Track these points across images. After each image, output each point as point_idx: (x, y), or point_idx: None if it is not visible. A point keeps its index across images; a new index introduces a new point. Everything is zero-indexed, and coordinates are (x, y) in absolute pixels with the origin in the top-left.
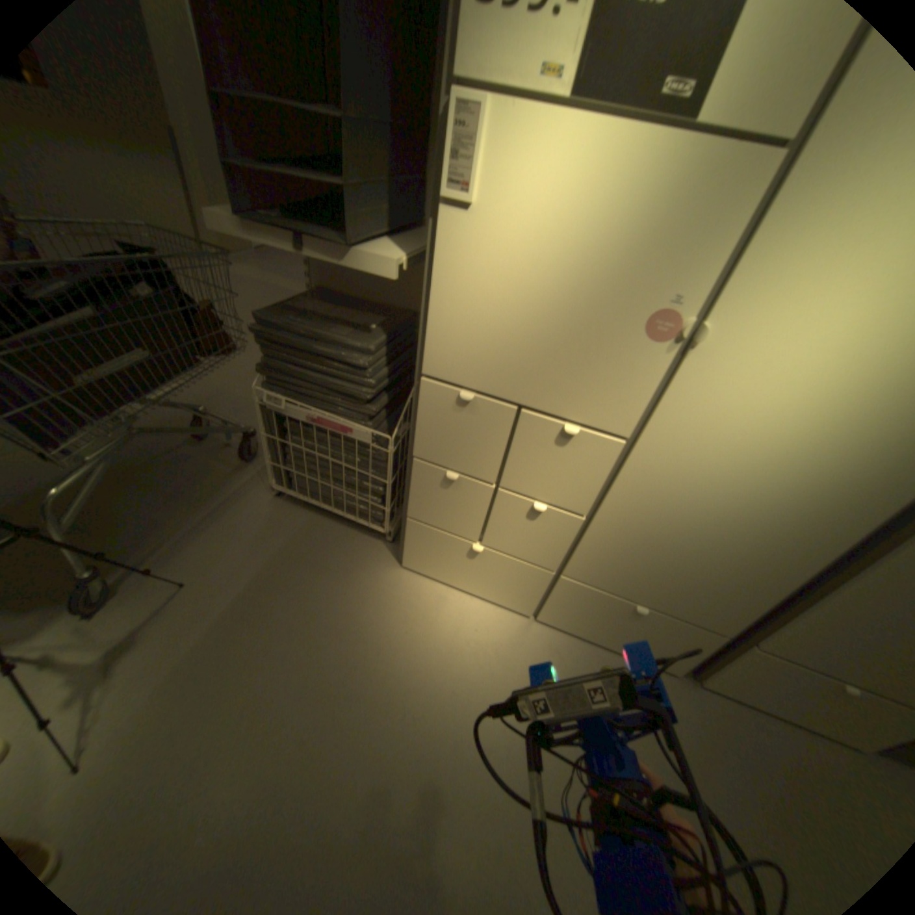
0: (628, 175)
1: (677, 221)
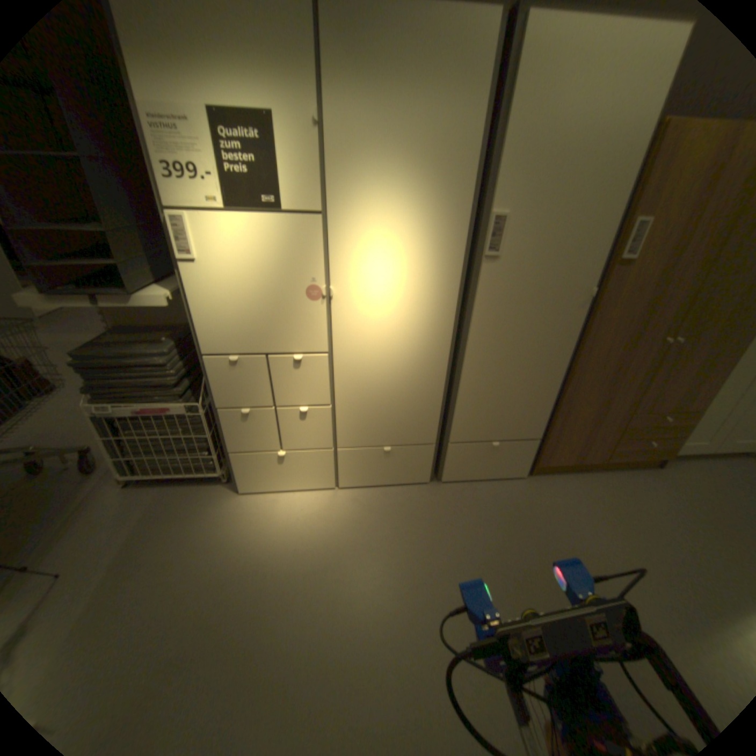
0: (266, 234)
1: (296, 248)
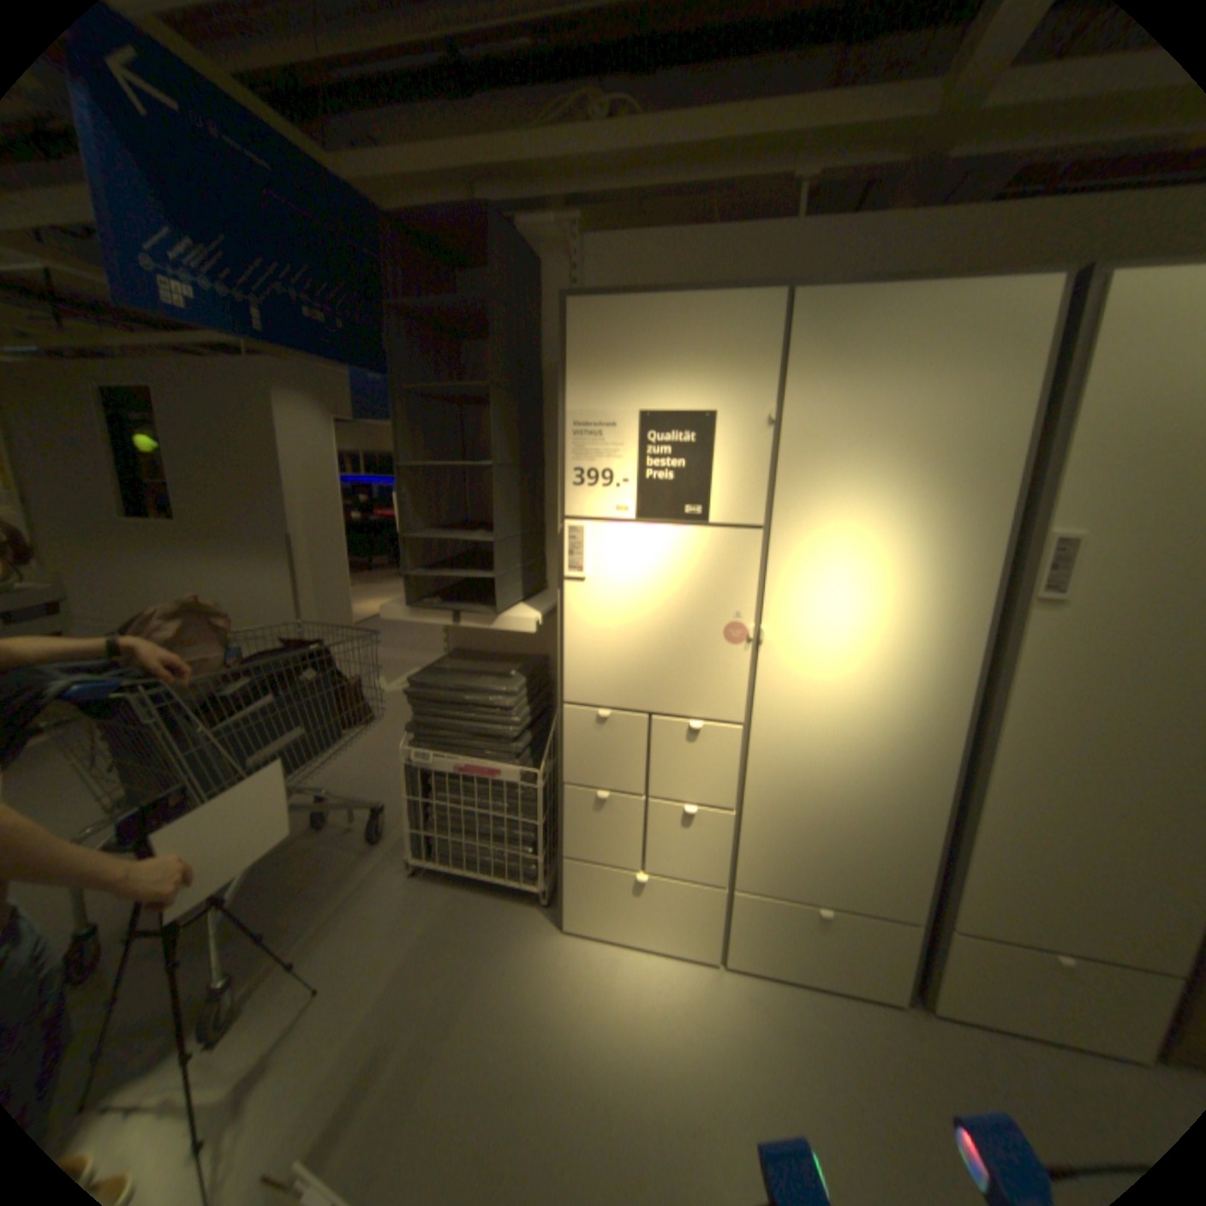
0: (681, 552)
1: (718, 572)
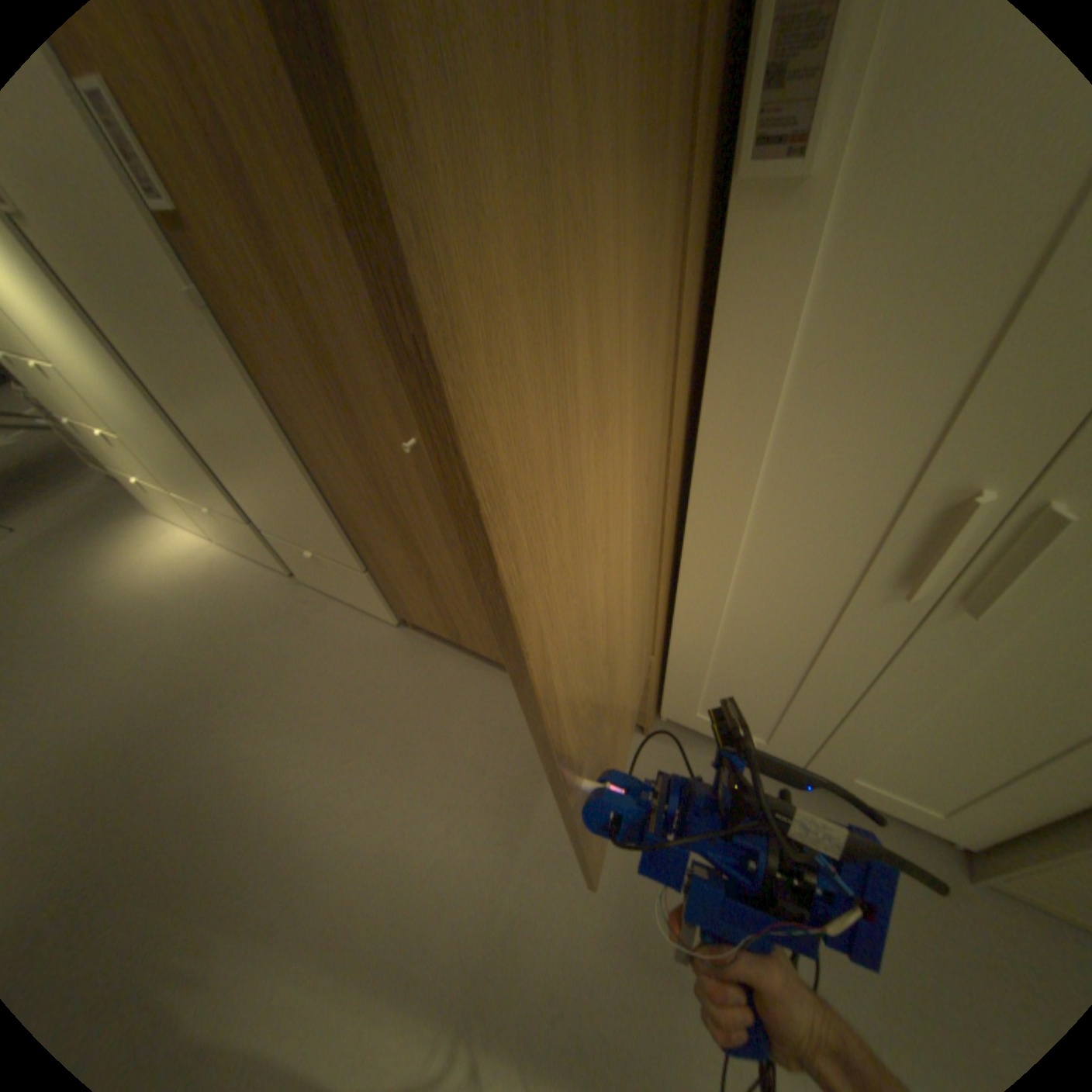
0: None
1: None
